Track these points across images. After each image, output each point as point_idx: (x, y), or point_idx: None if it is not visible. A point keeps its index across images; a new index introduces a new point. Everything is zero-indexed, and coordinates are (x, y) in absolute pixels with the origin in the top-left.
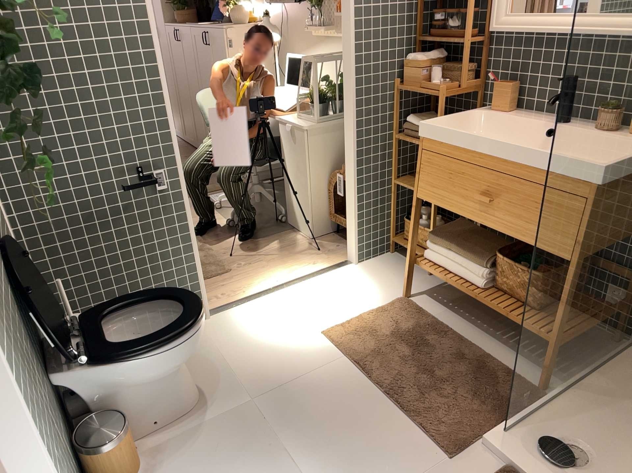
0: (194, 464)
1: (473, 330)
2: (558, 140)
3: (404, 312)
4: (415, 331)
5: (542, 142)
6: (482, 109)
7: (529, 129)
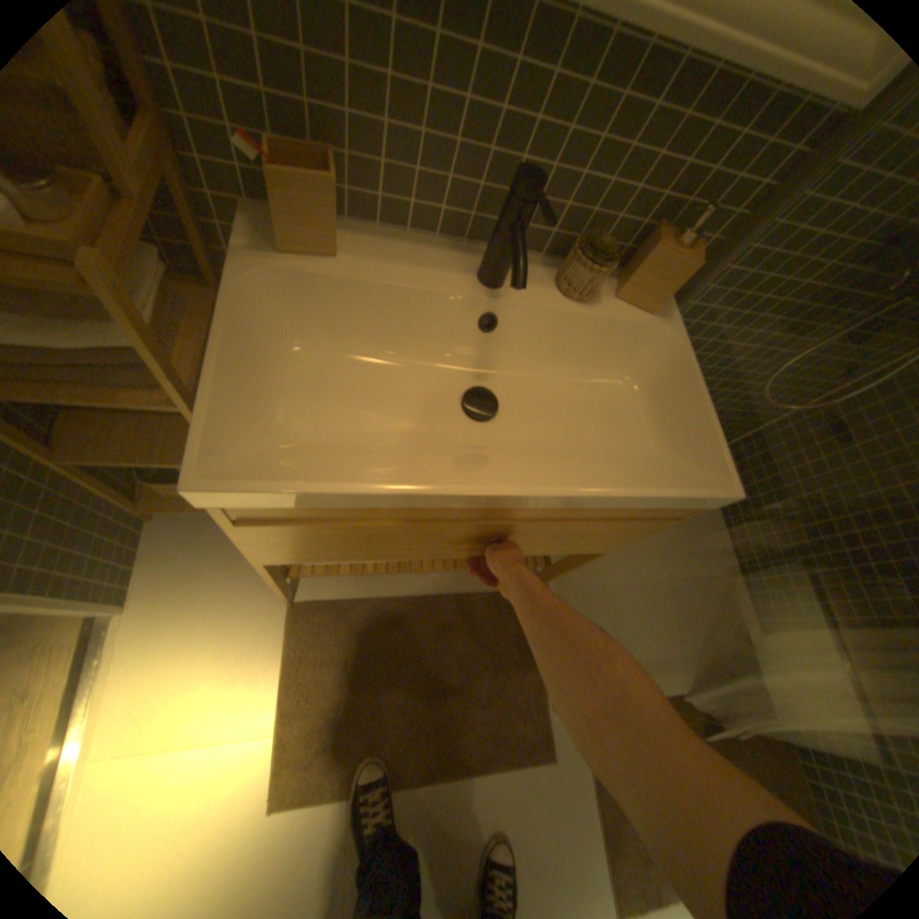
0: None
1: (416, 575)
2: (499, 324)
3: (323, 633)
4: (371, 650)
5: (466, 332)
6: (240, 238)
7: (430, 308)
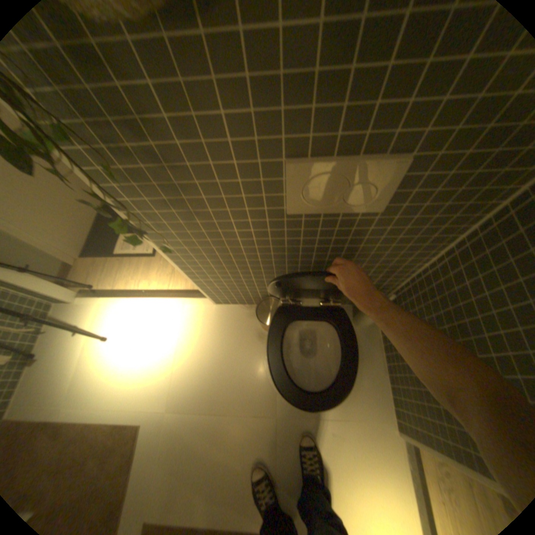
0: (250, 361)
1: None
2: None
3: None
4: None
5: None
6: None
7: None
